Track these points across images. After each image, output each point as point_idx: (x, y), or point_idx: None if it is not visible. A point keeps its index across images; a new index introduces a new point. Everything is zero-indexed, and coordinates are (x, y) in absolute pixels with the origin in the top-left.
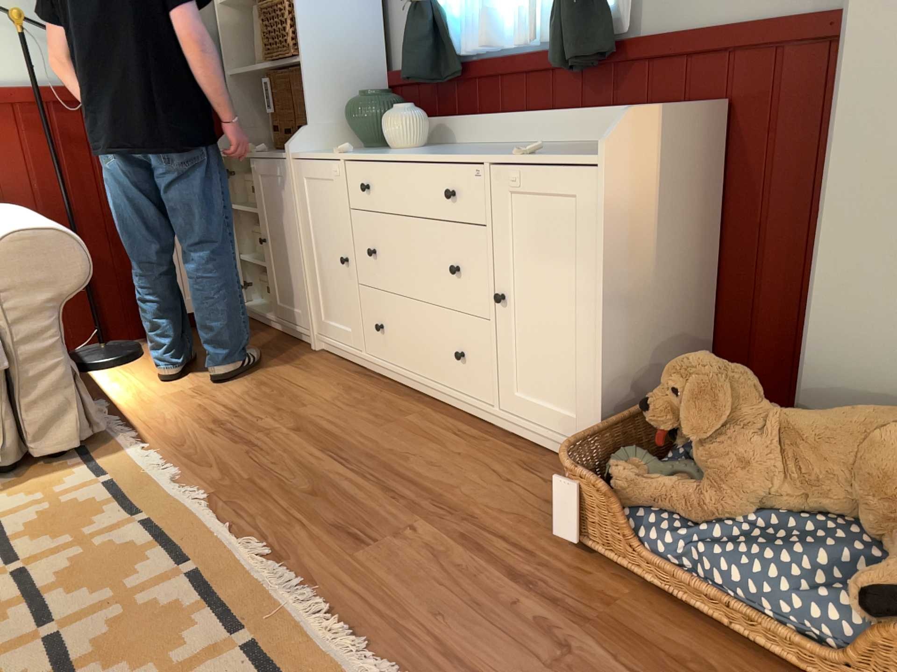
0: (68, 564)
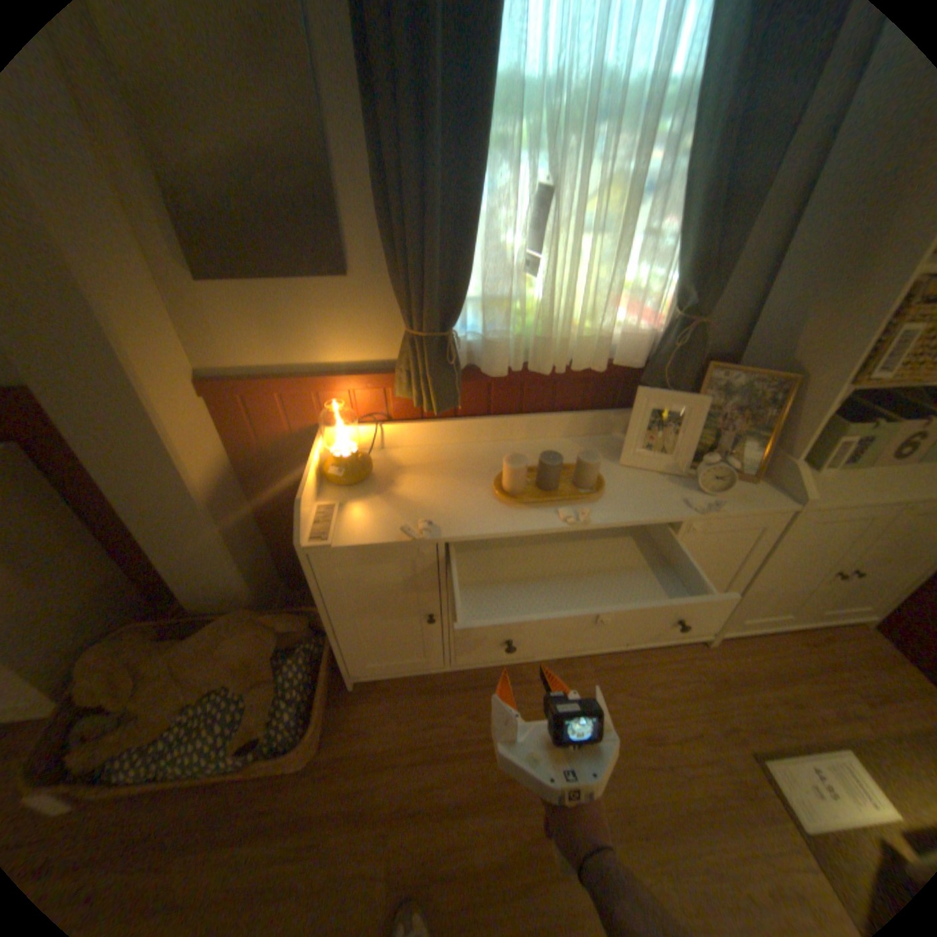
0: None
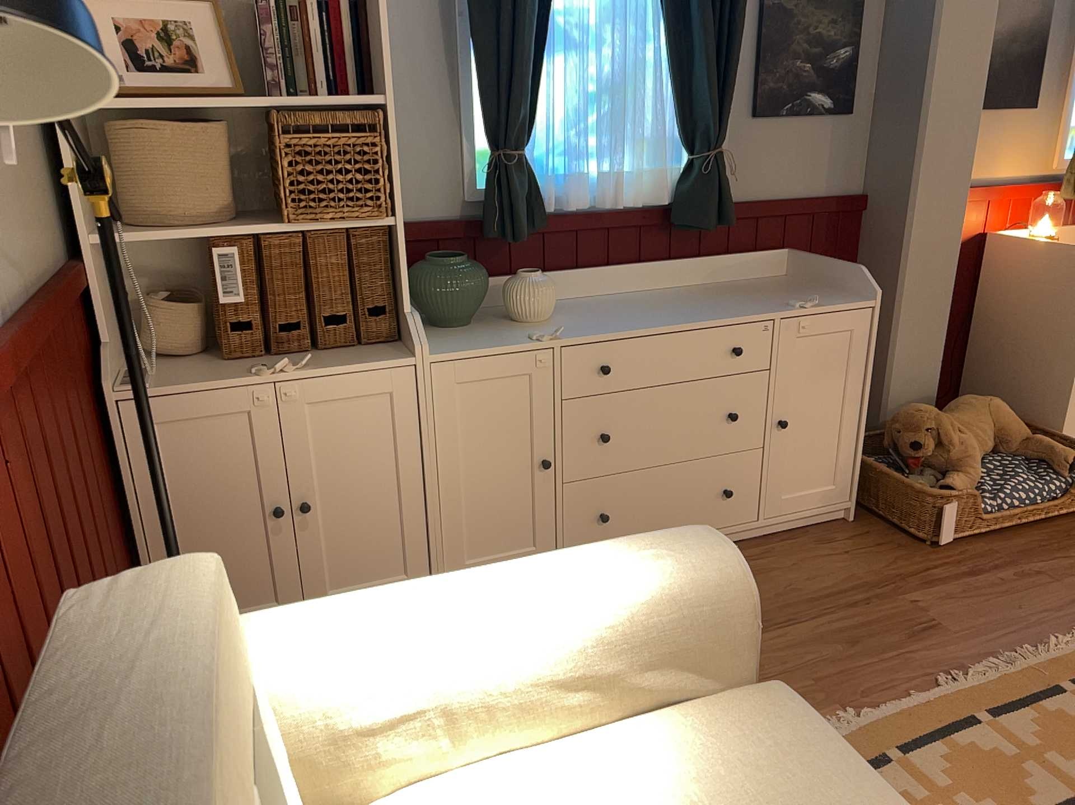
0: (986, 804)
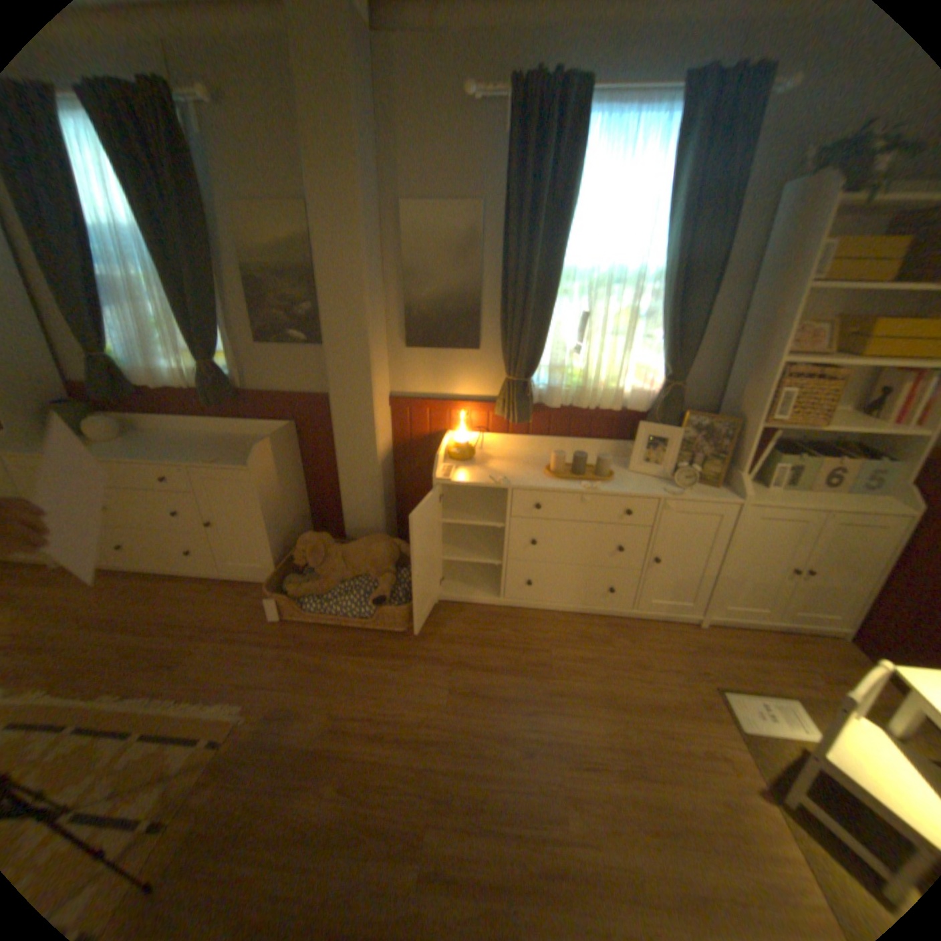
0: None
